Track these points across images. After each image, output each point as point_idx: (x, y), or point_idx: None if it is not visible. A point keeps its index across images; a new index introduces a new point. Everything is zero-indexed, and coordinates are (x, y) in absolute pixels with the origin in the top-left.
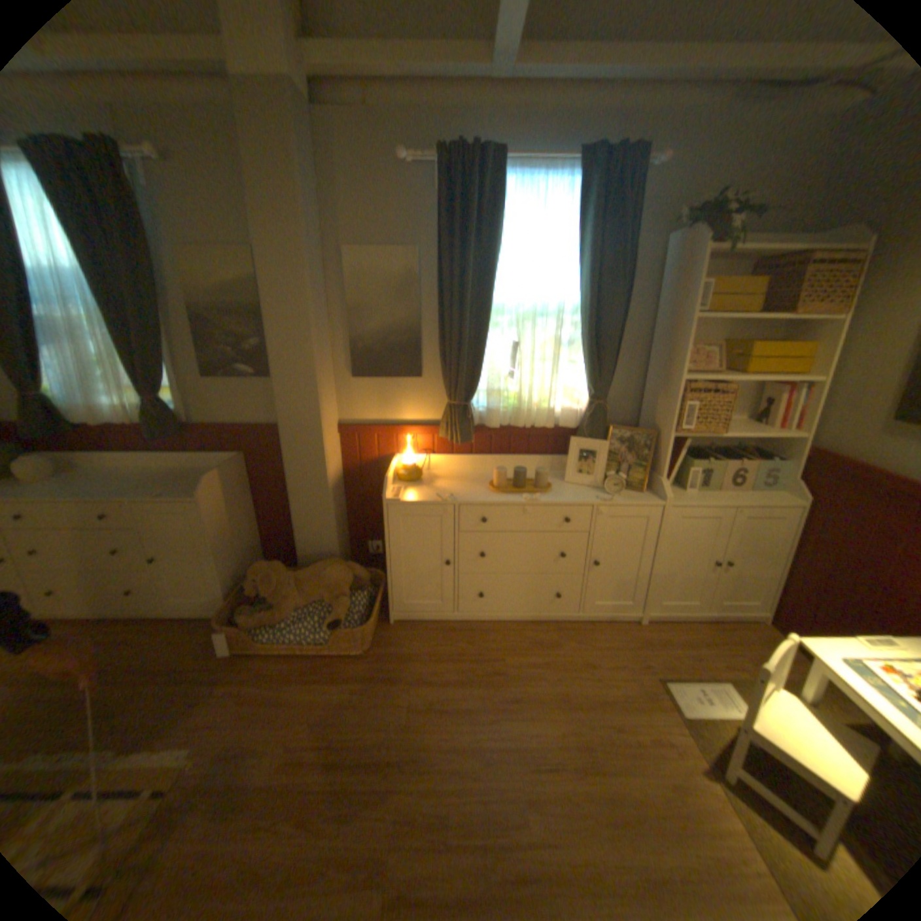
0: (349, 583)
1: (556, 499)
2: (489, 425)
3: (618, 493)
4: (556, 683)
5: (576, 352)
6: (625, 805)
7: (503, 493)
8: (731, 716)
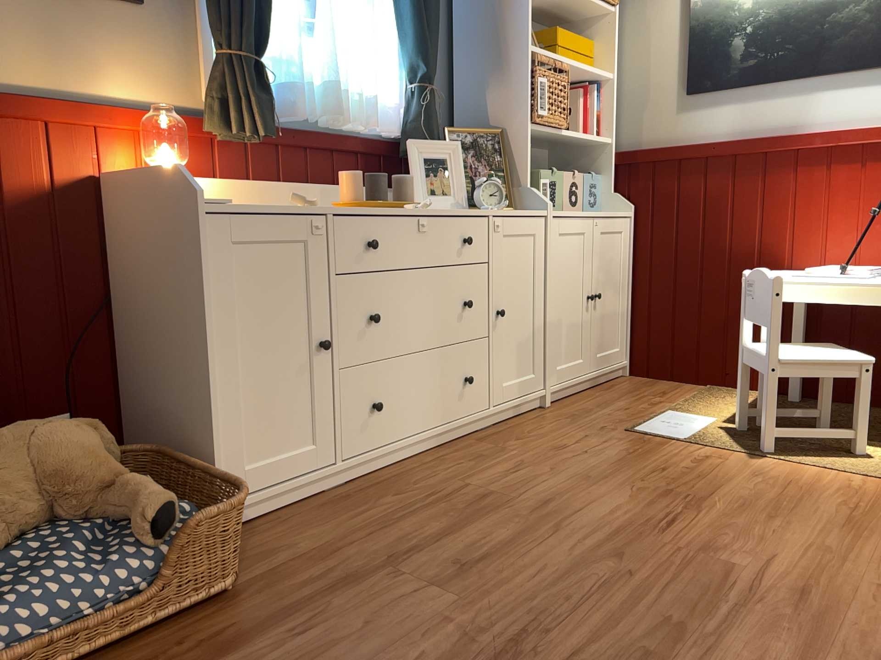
0: (105, 456)
1: (446, 209)
2: (292, 112)
3: (498, 205)
4: (552, 471)
5: (386, 12)
6: (750, 502)
7: (370, 208)
8: (701, 423)
